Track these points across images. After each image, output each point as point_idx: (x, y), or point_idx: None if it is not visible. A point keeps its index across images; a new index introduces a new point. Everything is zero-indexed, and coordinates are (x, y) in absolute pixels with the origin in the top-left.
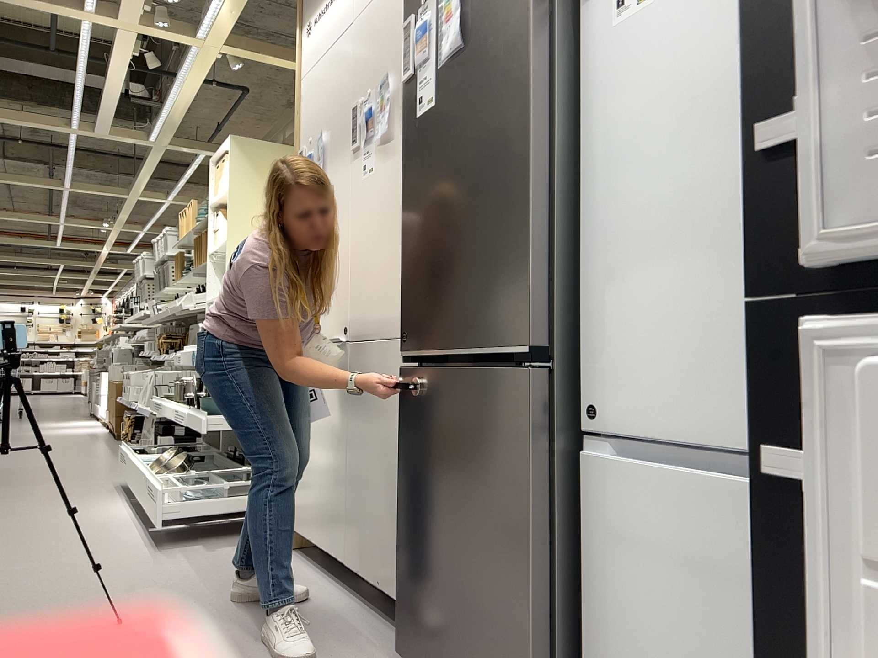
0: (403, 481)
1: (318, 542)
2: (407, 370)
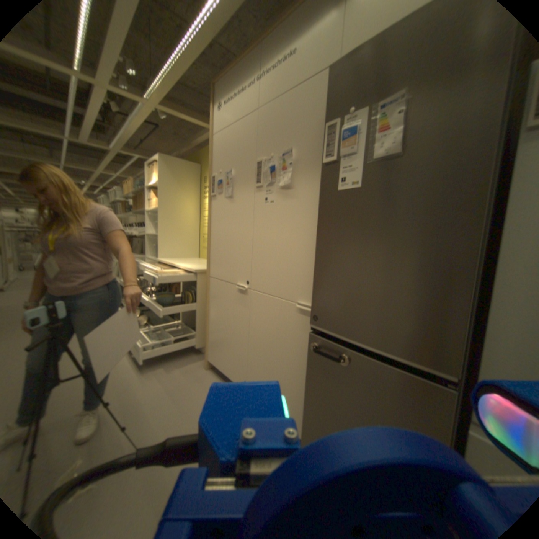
0: (309, 392)
1: (225, 374)
2: (315, 334)
